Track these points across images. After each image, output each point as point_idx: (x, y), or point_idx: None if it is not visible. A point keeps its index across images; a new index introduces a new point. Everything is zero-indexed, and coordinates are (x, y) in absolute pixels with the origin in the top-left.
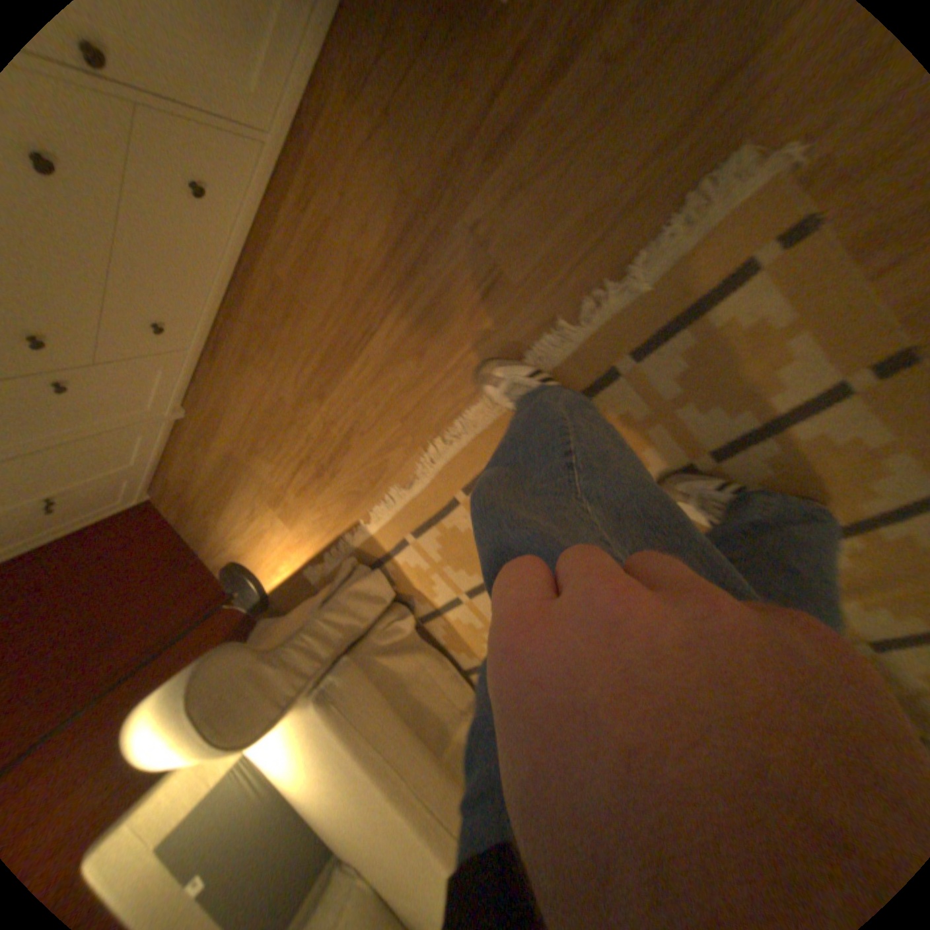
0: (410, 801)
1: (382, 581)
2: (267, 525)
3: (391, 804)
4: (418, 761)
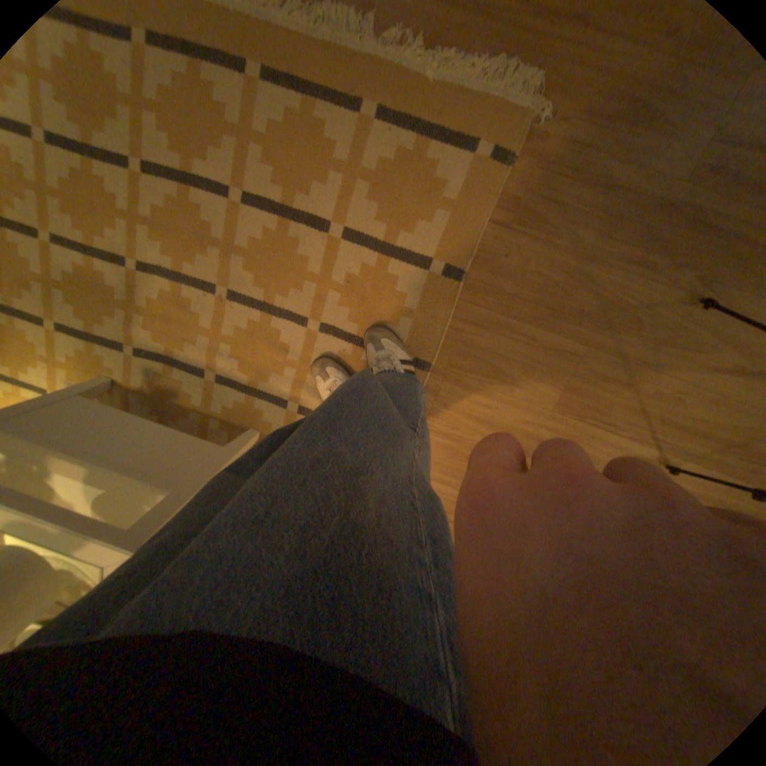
0: None
1: None
2: None
3: None
4: None
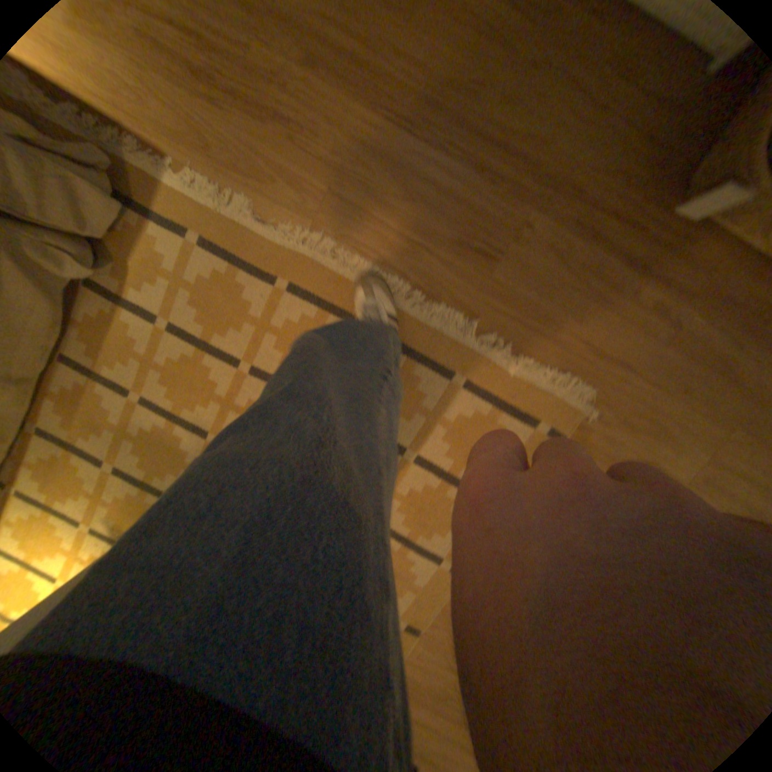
0: None
1: (107, 219)
2: None
3: None
4: None
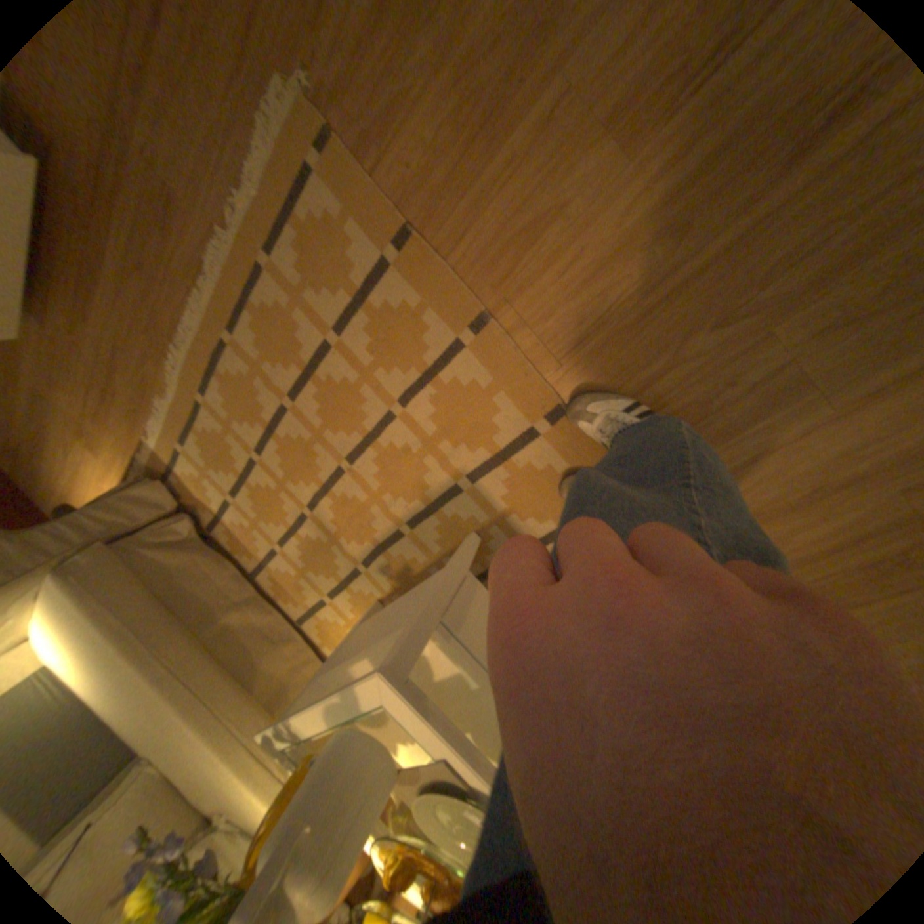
0: (143, 659)
1: (161, 492)
2: (76, 458)
3: (122, 661)
4: (161, 630)
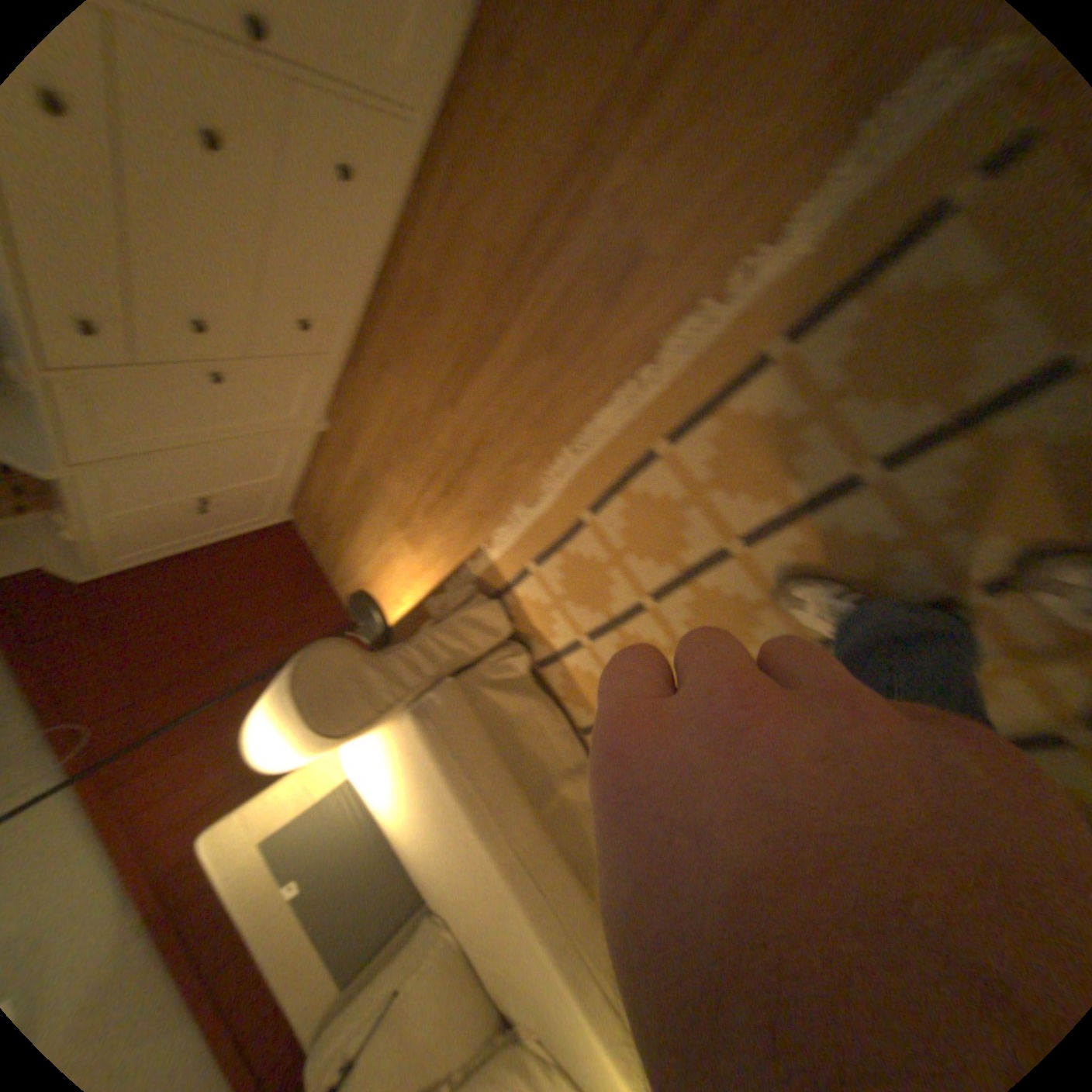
0: (495, 838)
1: (497, 613)
2: (391, 549)
3: (474, 835)
4: (510, 801)
